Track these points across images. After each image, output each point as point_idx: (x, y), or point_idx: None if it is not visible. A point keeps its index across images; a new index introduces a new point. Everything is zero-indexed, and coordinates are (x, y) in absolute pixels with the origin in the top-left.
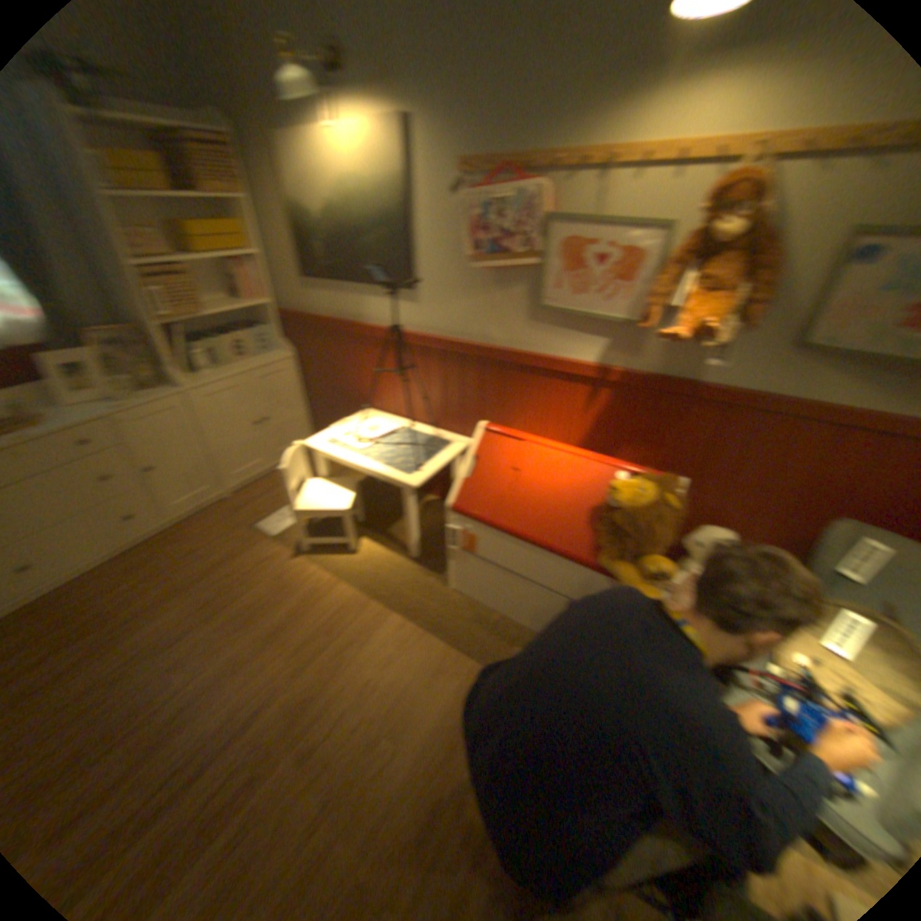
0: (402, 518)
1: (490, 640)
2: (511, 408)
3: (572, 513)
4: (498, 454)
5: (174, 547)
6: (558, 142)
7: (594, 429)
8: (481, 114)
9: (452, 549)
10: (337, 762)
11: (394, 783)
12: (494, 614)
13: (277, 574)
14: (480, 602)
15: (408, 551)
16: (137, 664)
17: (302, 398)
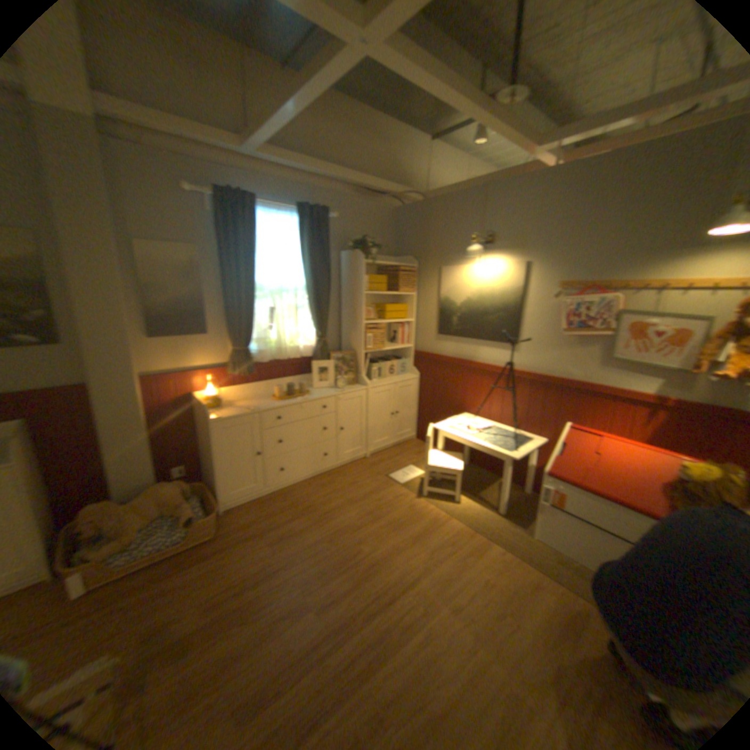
0: (488, 490)
1: (577, 579)
2: (585, 420)
3: (649, 486)
4: (585, 444)
5: (346, 478)
6: (629, 277)
7: (655, 439)
8: (579, 263)
9: (546, 505)
10: (480, 621)
11: (524, 645)
12: (575, 563)
13: (412, 505)
14: (564, 552)
15: (498, 511)
16: (343, 535)
17: (419, 404)
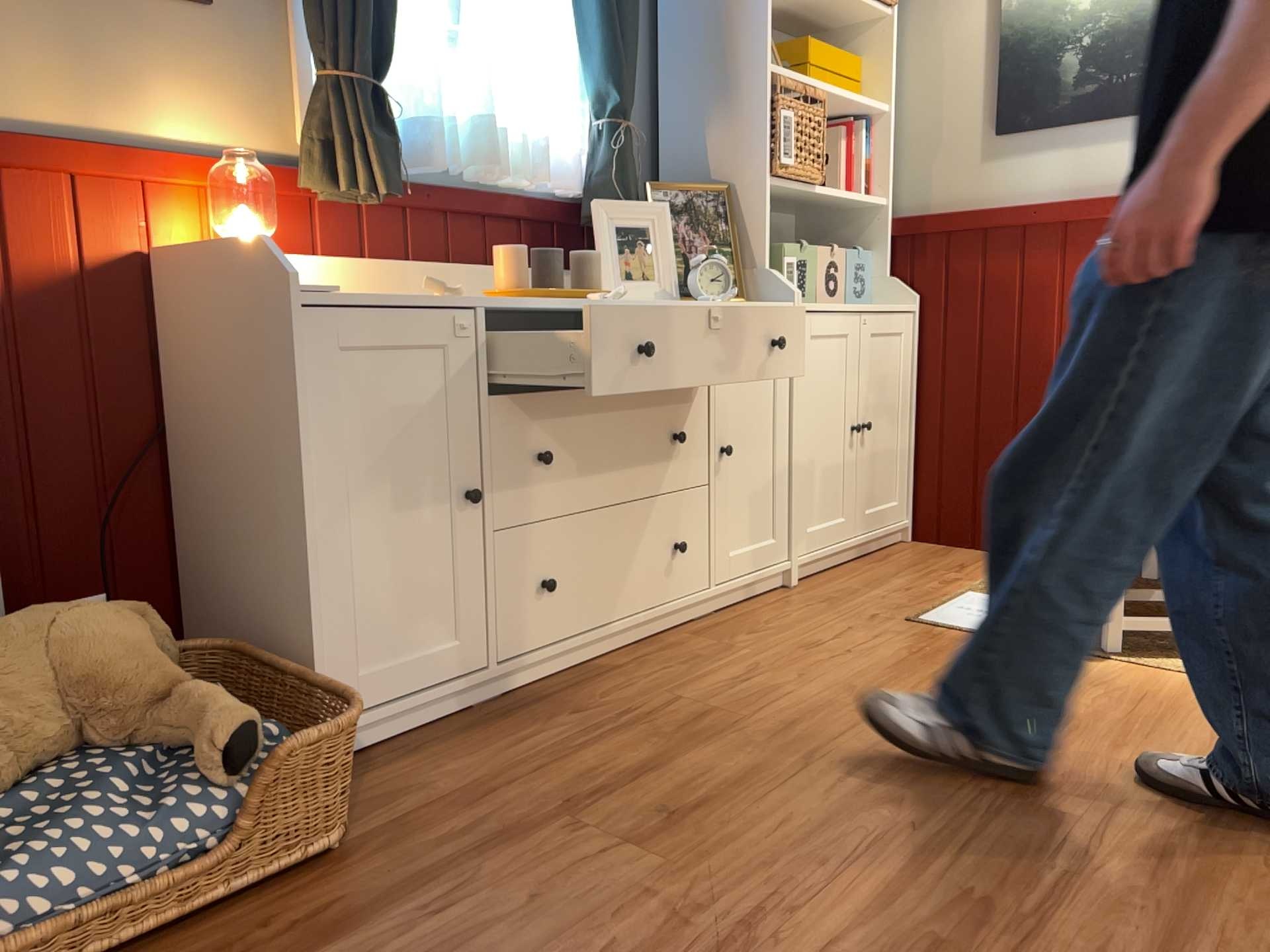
0: None
1: None
2: None
3: None
4: None
5: (765, 634)
6: None
7: None
8: None
9: None
10: None
11: None
12: None
13: (1092, 676)
14: None
15: None
16: (925, 776)
17: (919, 404)
